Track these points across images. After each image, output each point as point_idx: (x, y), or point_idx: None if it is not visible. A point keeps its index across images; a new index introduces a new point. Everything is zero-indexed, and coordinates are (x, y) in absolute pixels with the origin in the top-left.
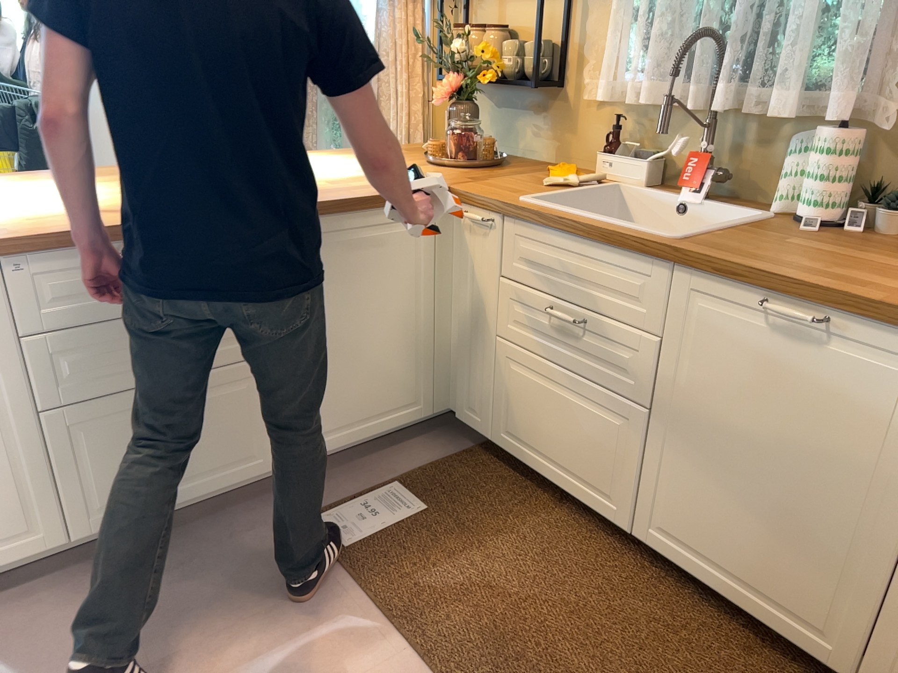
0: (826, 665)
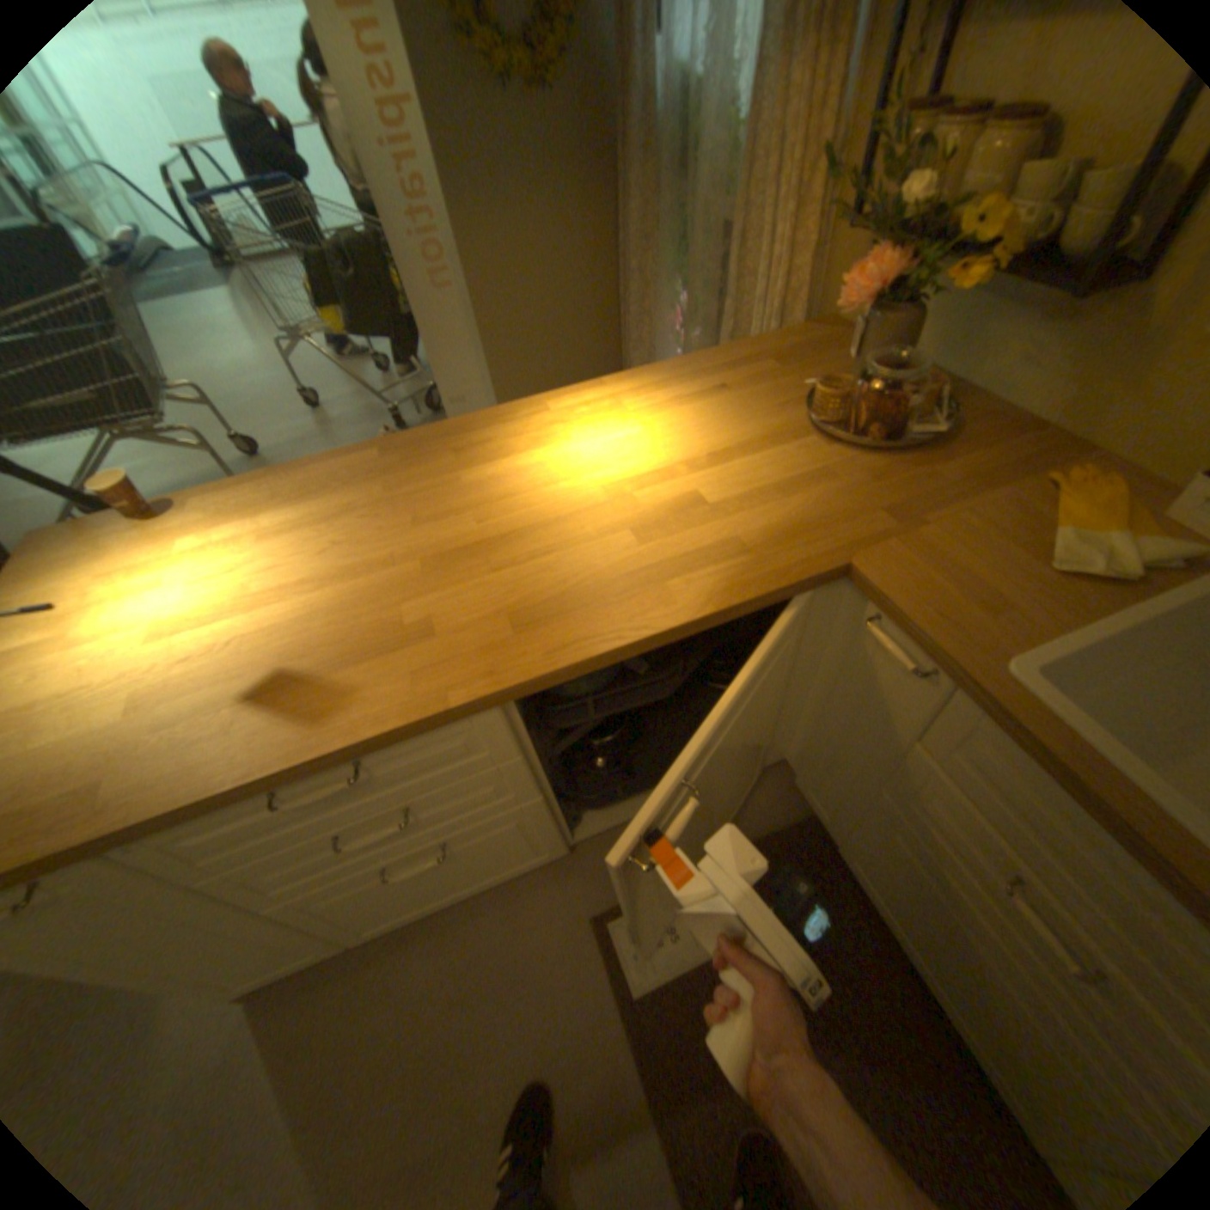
0: None
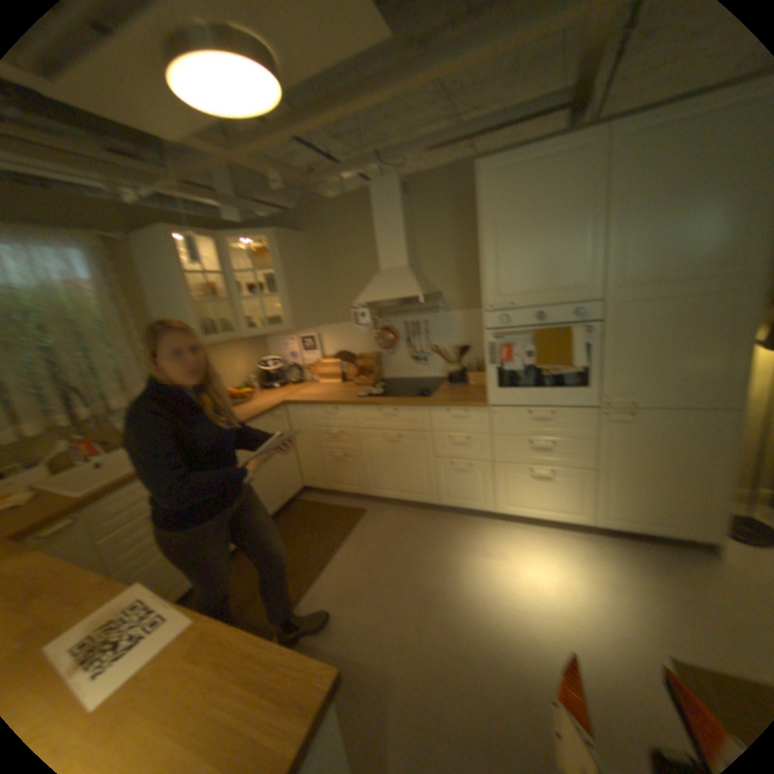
0: (281, 509)
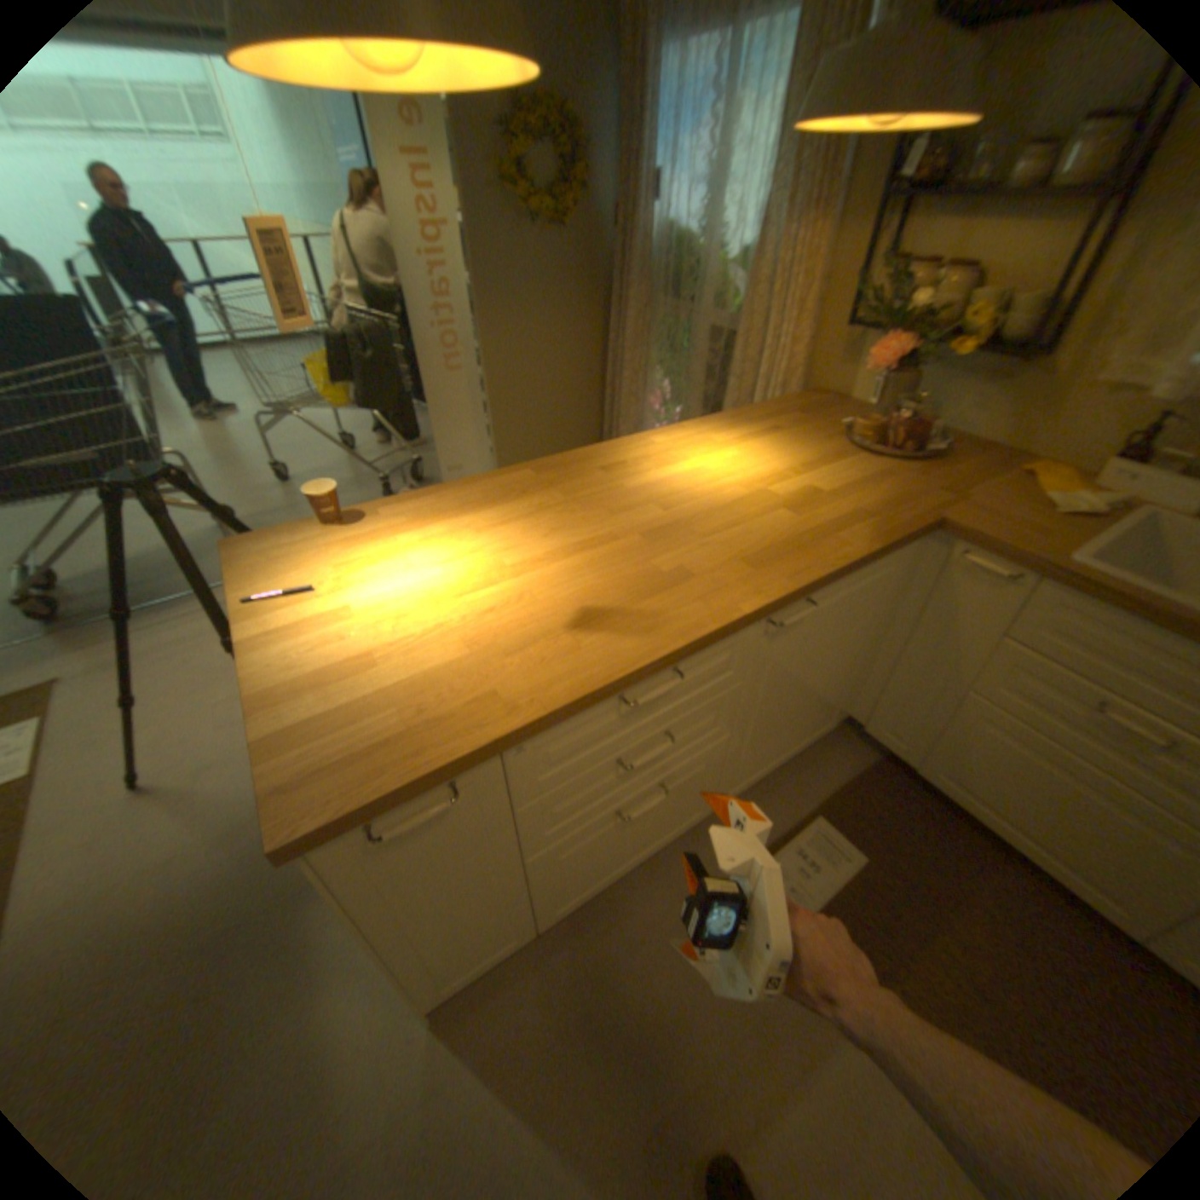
0: None
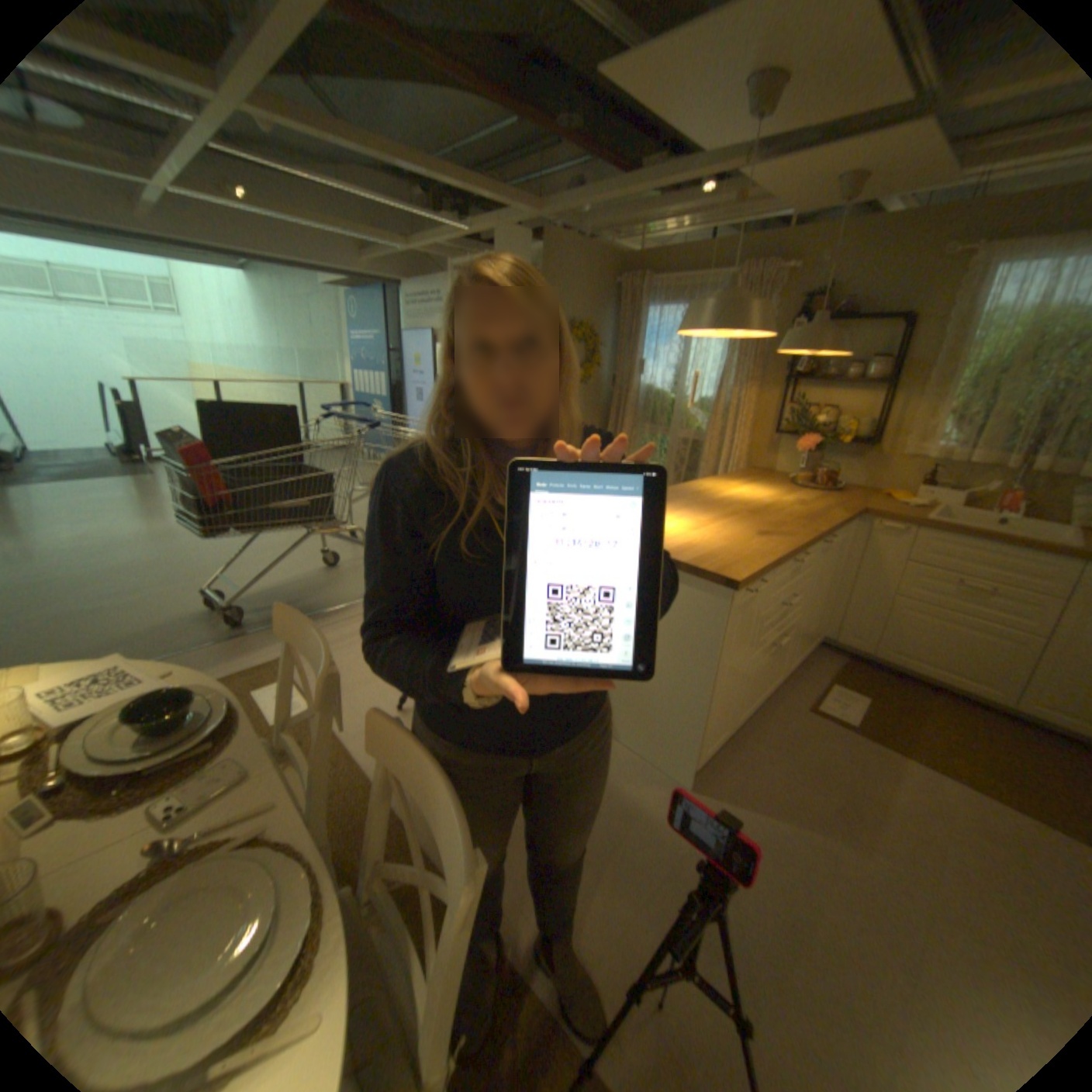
0: None
